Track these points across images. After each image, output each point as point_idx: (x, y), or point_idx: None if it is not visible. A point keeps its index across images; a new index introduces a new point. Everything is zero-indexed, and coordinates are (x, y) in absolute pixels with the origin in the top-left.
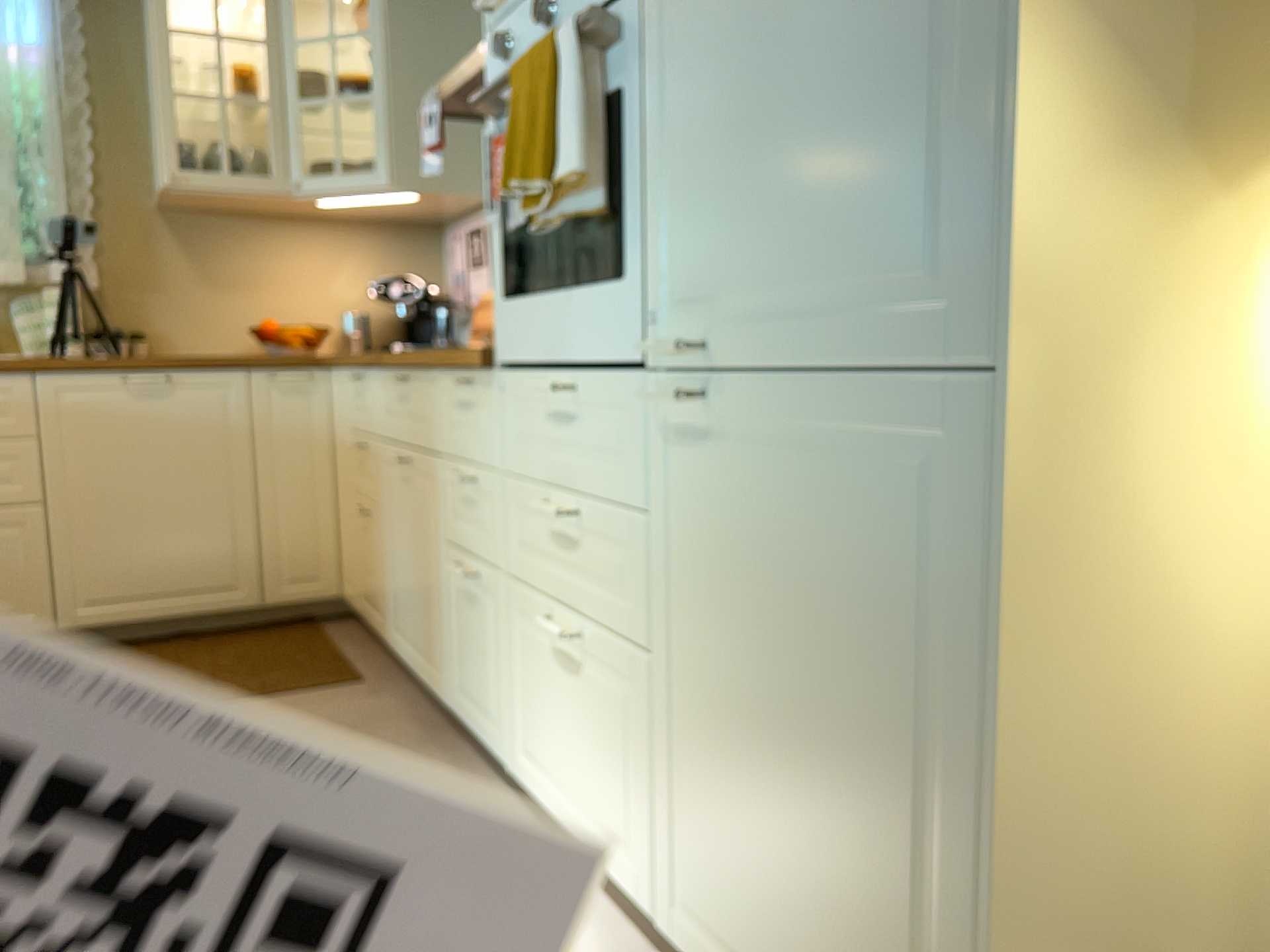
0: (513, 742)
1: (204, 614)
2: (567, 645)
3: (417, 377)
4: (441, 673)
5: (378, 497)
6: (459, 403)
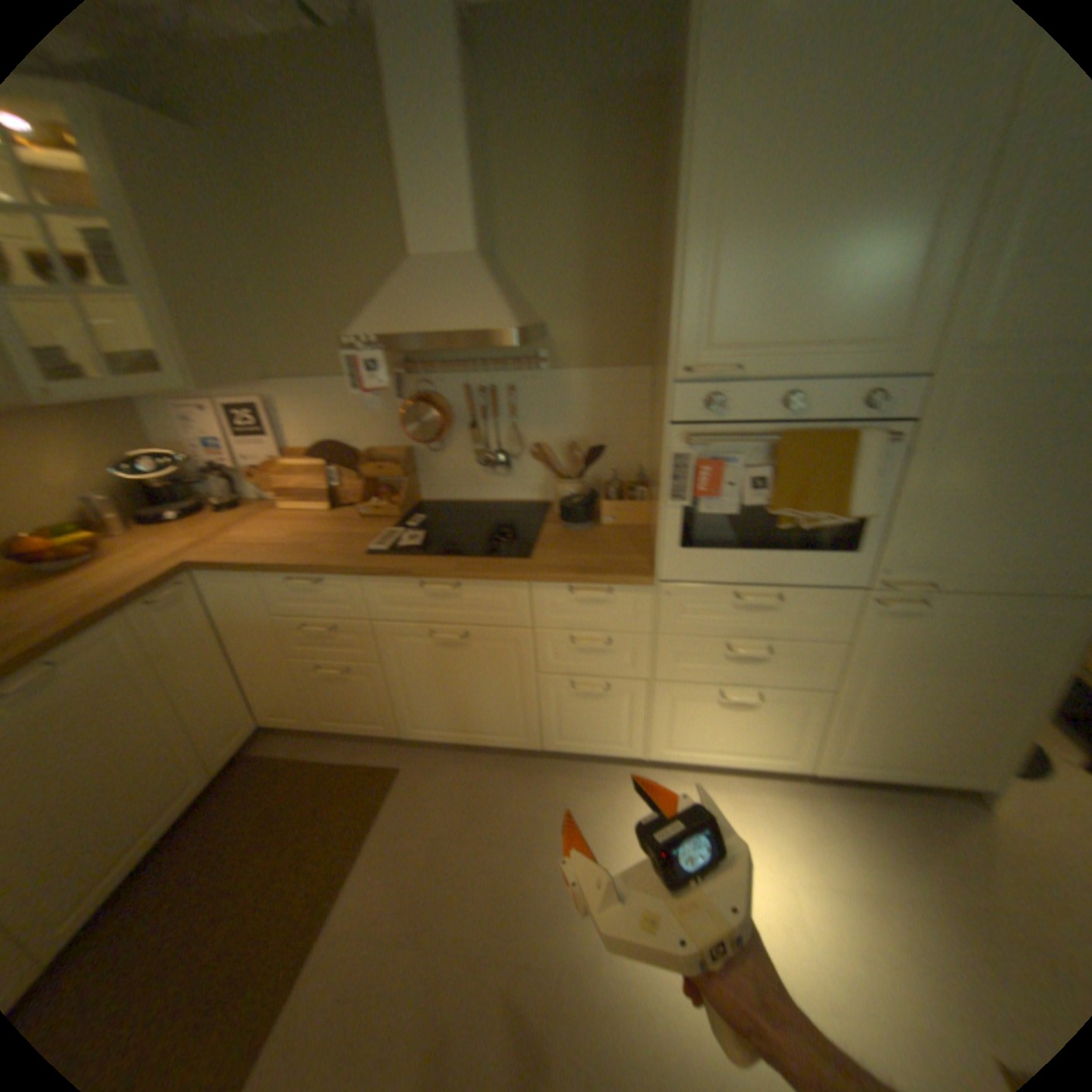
0: (652, 748)
1: (178, 821)
2: (759, 702)
3: (486, 585)
4: (528, 737)
5: (377, 659)
6: (584, 601)
